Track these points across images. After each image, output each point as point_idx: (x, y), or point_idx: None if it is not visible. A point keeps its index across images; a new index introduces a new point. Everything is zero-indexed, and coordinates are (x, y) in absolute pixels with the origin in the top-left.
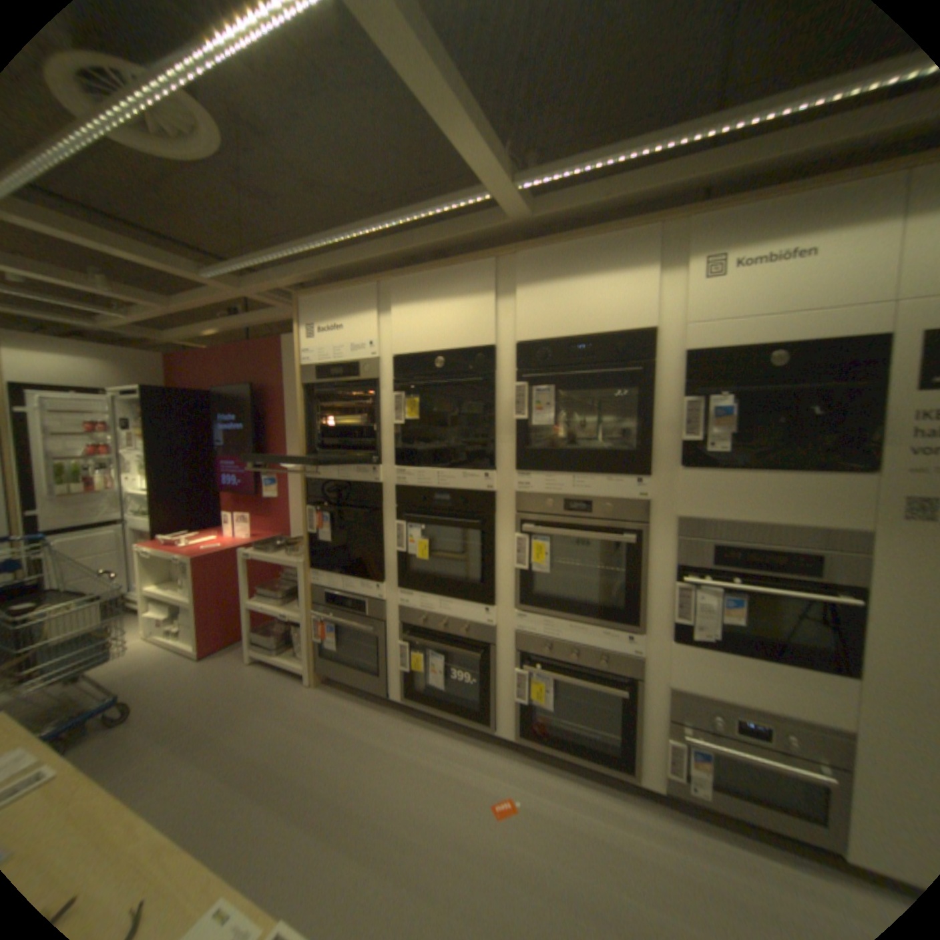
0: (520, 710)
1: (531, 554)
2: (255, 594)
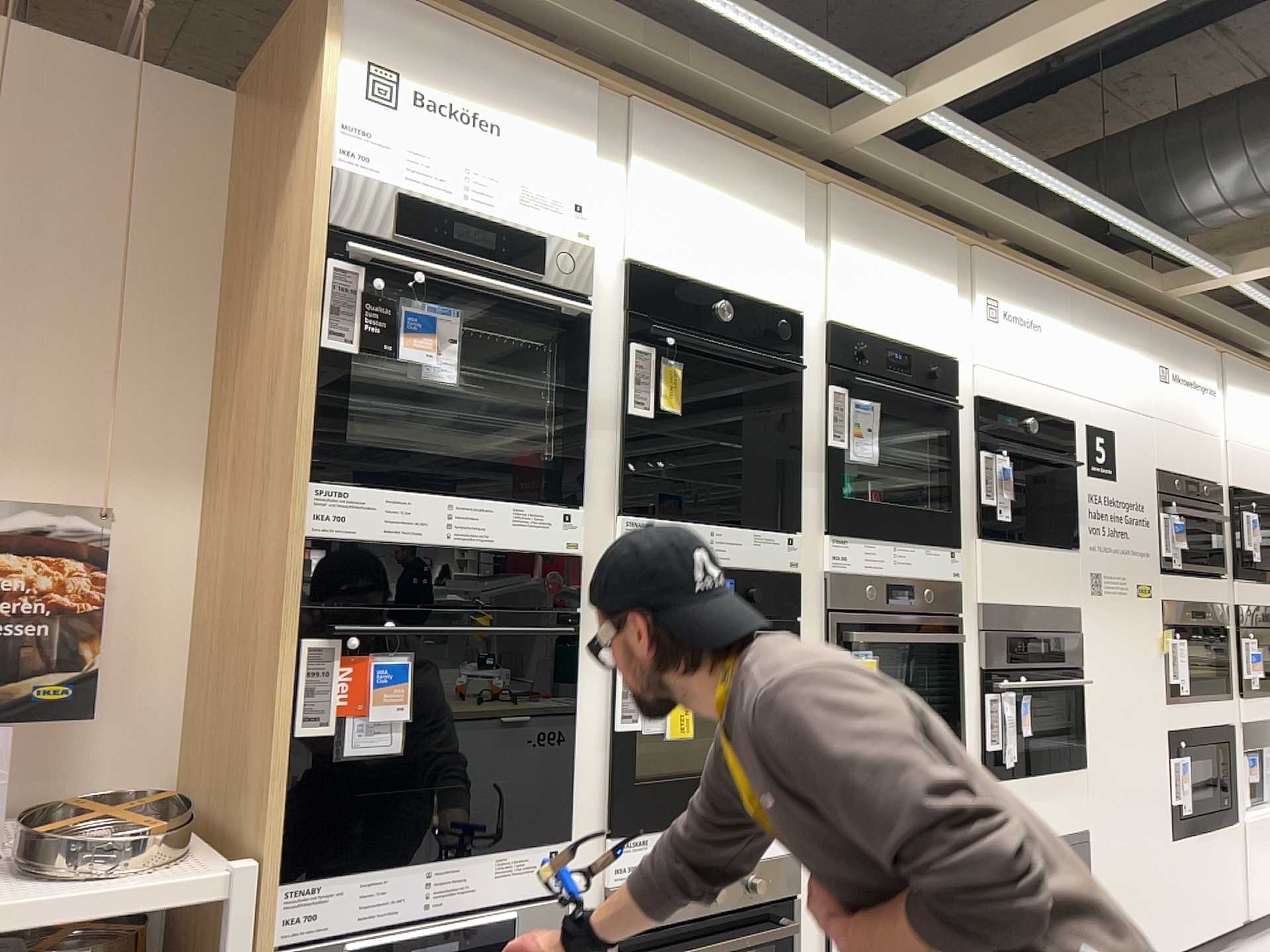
0: None
1: None
2: None
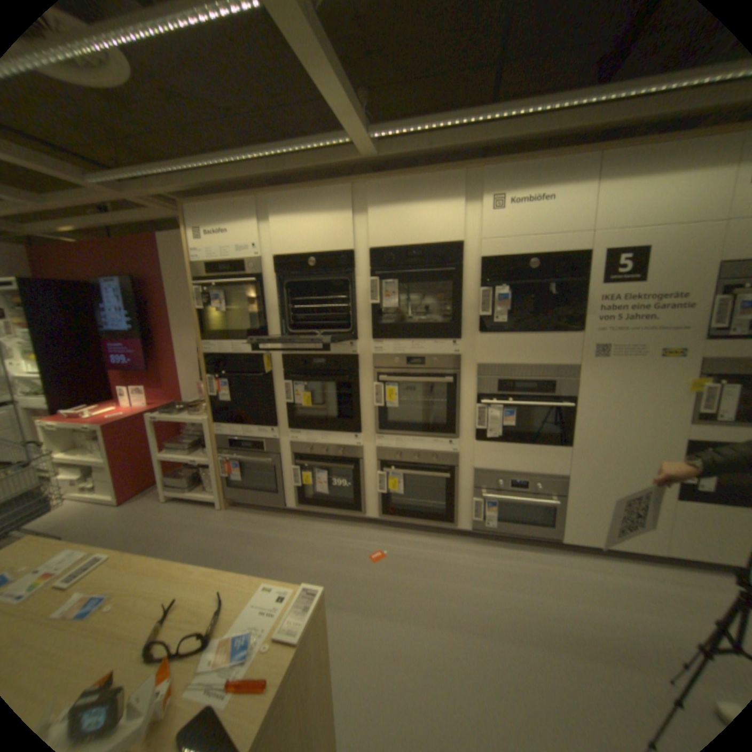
0: (381, 498)
1: (385, 396)
2: (164, 449)
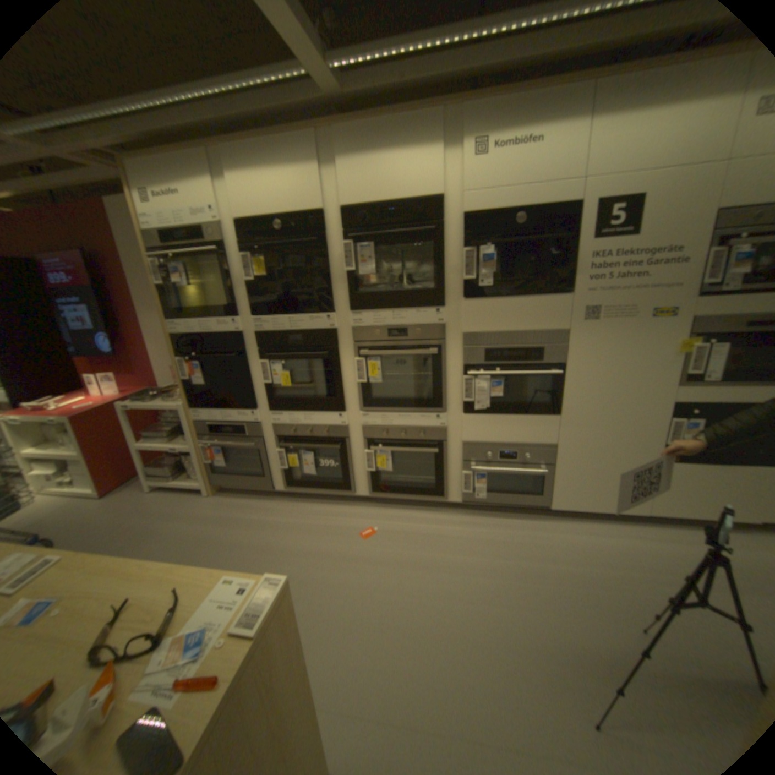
0: (370, 476)
1: (367, 372)
2: (139, 438)
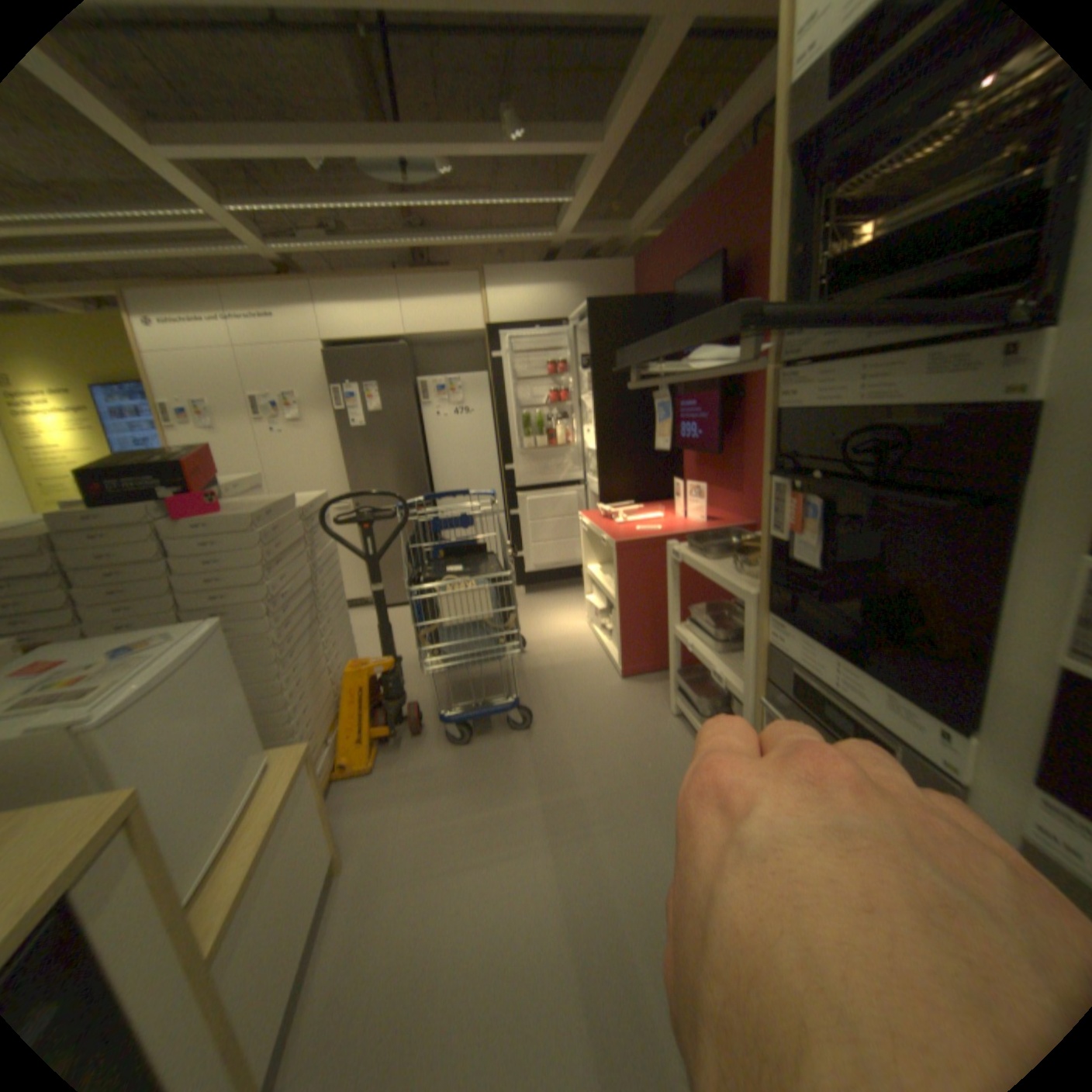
0: None
1: None
2: (691, 613)
